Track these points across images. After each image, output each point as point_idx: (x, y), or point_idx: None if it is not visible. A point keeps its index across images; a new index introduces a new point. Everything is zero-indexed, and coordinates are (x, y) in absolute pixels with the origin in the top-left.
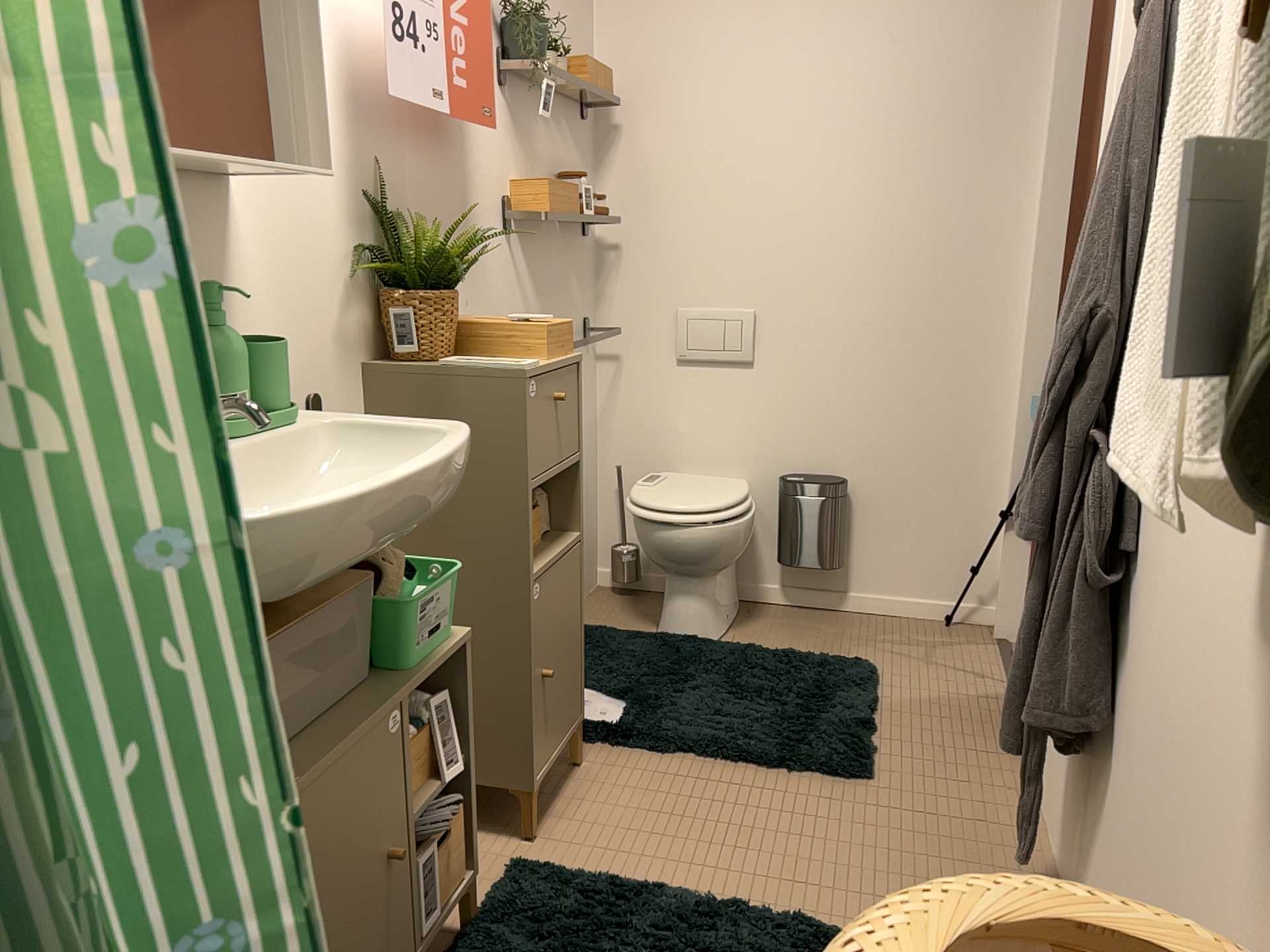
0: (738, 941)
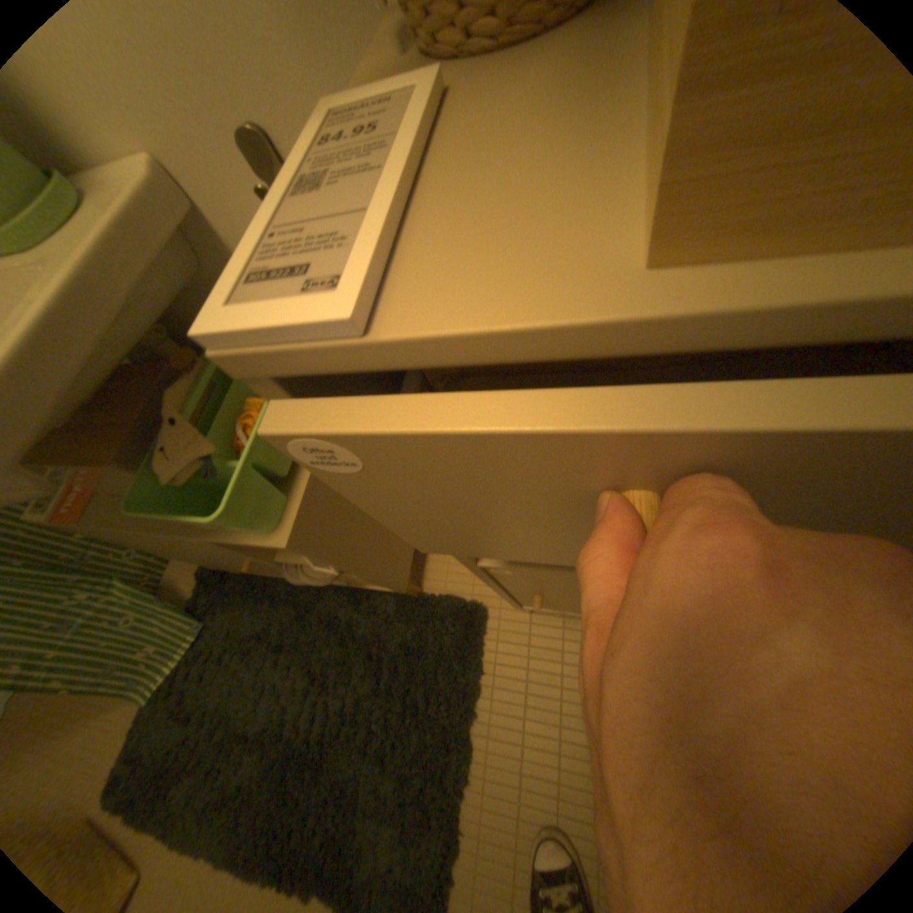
0: (400, 819)
